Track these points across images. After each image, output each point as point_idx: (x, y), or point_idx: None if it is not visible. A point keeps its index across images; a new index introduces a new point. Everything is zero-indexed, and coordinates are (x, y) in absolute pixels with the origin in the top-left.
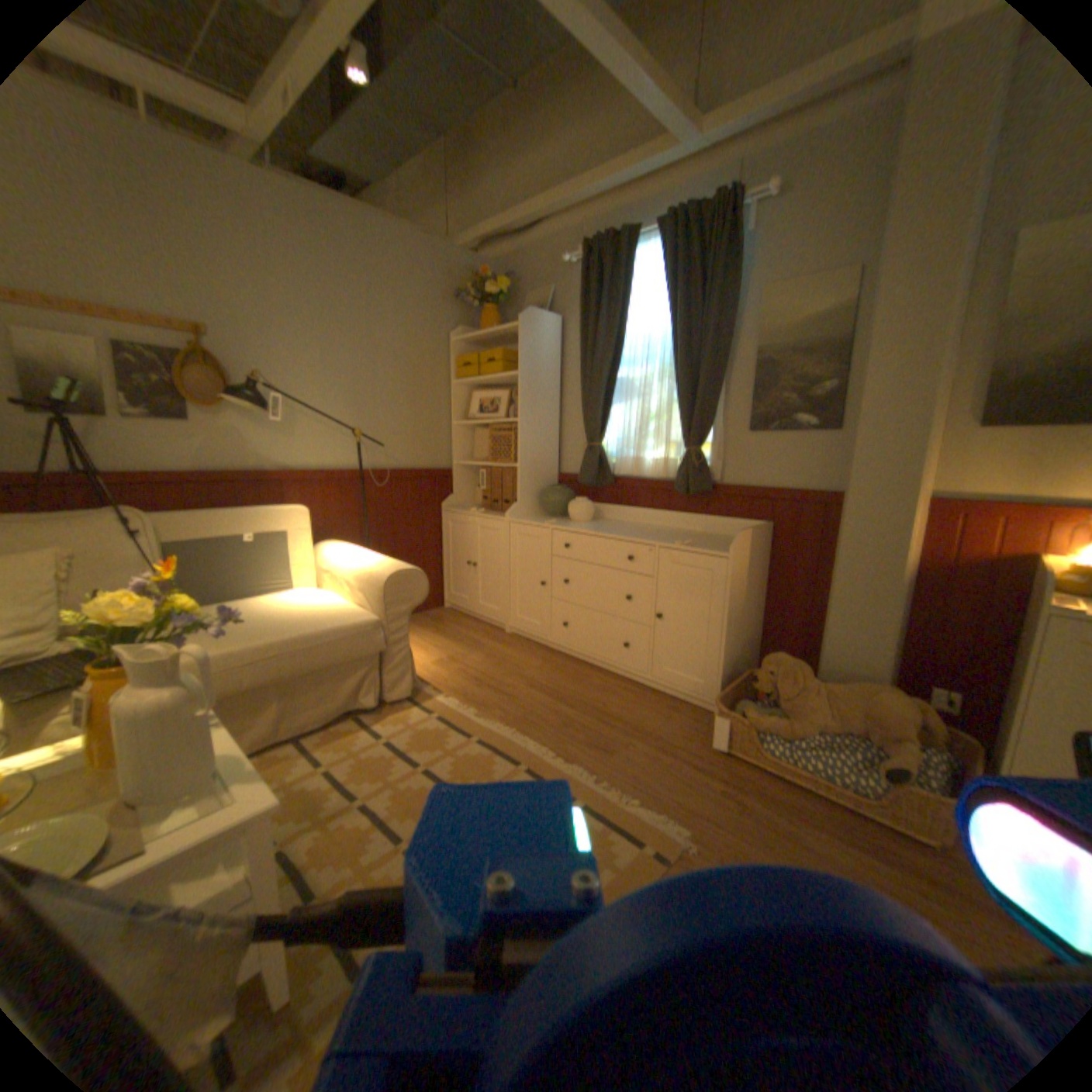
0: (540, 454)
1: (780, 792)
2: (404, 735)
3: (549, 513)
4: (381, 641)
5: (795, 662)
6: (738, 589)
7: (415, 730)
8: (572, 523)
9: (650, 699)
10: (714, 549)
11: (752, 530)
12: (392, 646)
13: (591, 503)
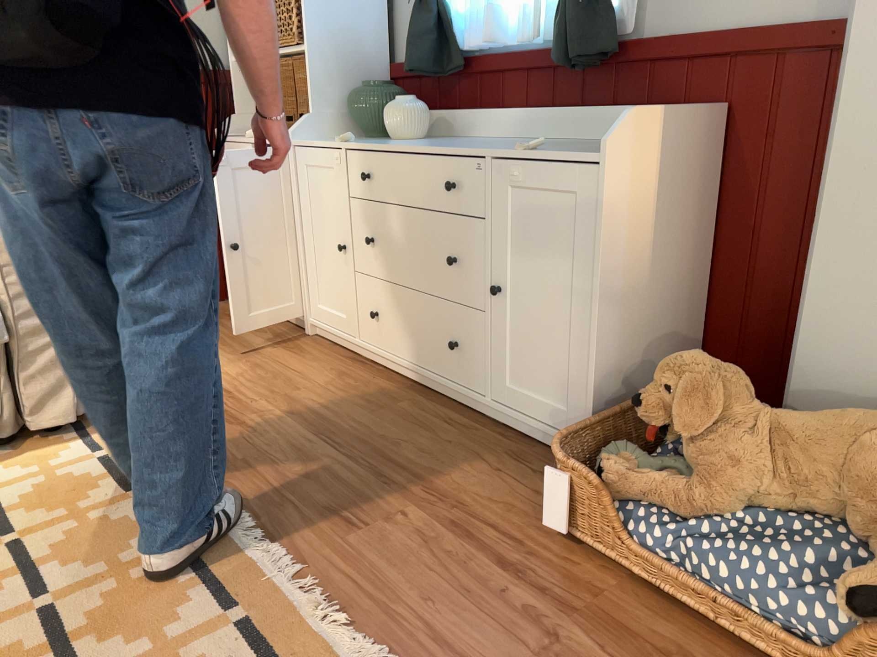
0: (351, 29)
1: (648, 615)
2: (31, 482)
3: (363, 132)
4: (0, 327)
5: (718, 367)
6: (630, 230)
7: (54, 474)
8: (387, 142)
9: (482, 438)
10: (582, 152)
11: (664, 113)
12: (32, 338)
13: (424, 107)
